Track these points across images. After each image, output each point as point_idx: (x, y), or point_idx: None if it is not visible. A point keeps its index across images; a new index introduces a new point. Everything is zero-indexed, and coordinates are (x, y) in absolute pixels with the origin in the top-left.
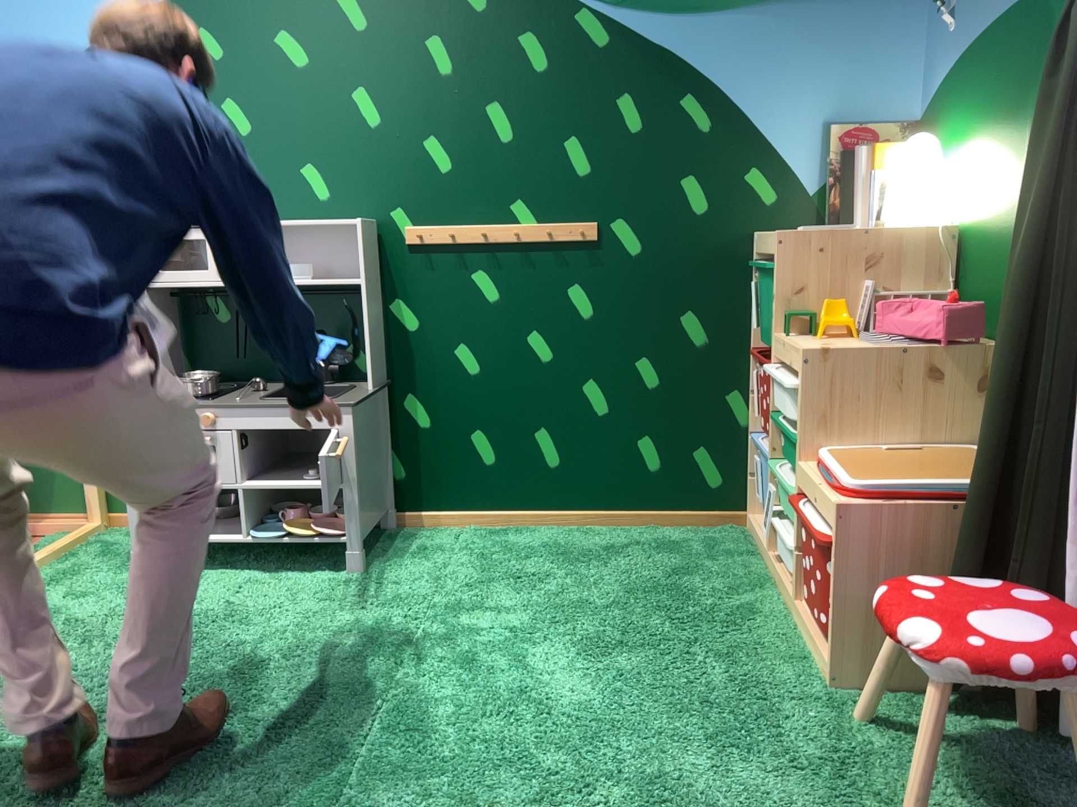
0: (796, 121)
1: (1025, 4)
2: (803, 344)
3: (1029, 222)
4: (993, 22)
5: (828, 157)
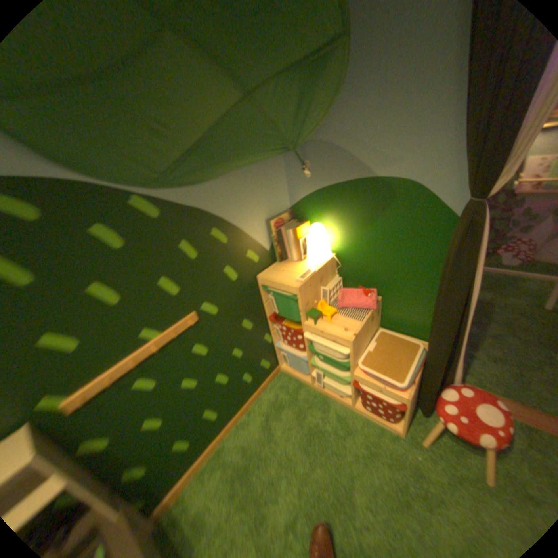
0: (258, 223)
1: (370, 180)
2: (336, 332)
3: (454, 290)
4: (345, 181)
5: (271, 233)
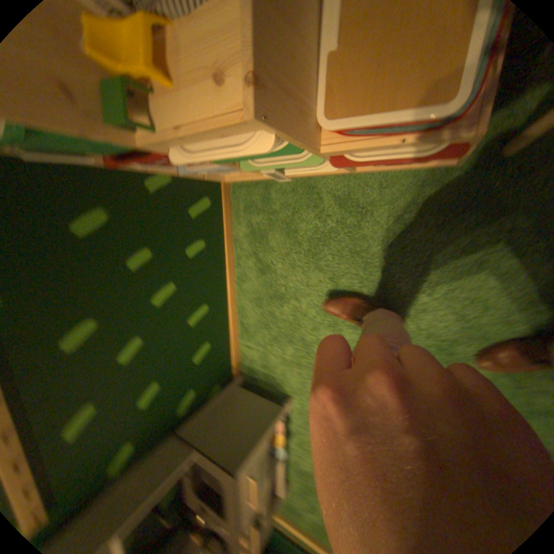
0: None
1: None
2: (208, 106)
3: None
4: None
5: None
